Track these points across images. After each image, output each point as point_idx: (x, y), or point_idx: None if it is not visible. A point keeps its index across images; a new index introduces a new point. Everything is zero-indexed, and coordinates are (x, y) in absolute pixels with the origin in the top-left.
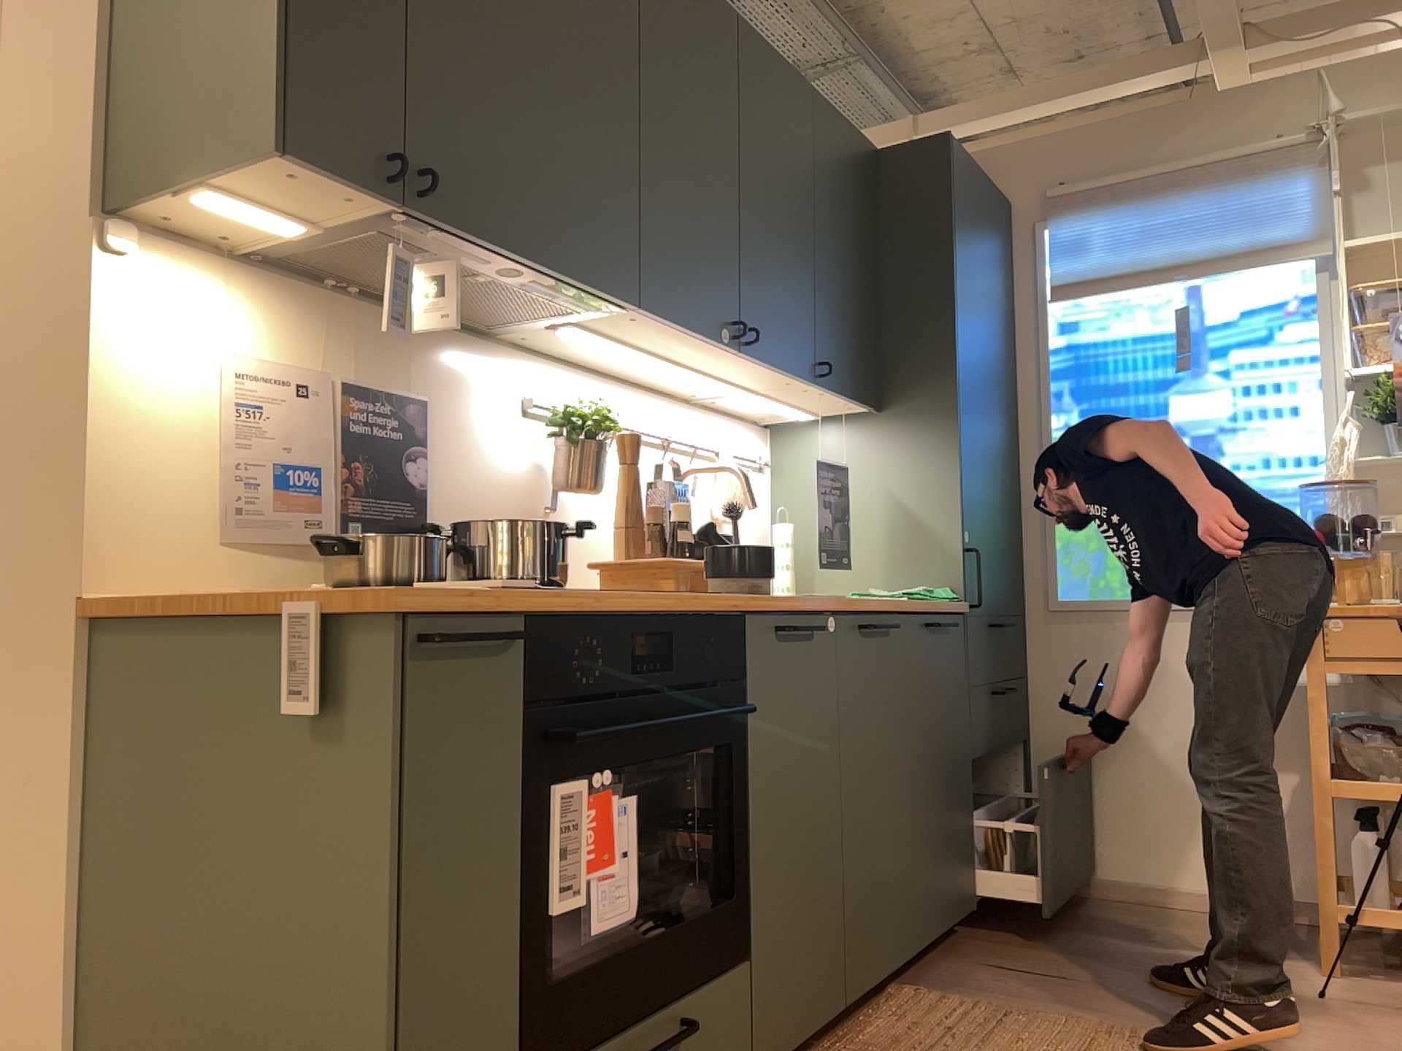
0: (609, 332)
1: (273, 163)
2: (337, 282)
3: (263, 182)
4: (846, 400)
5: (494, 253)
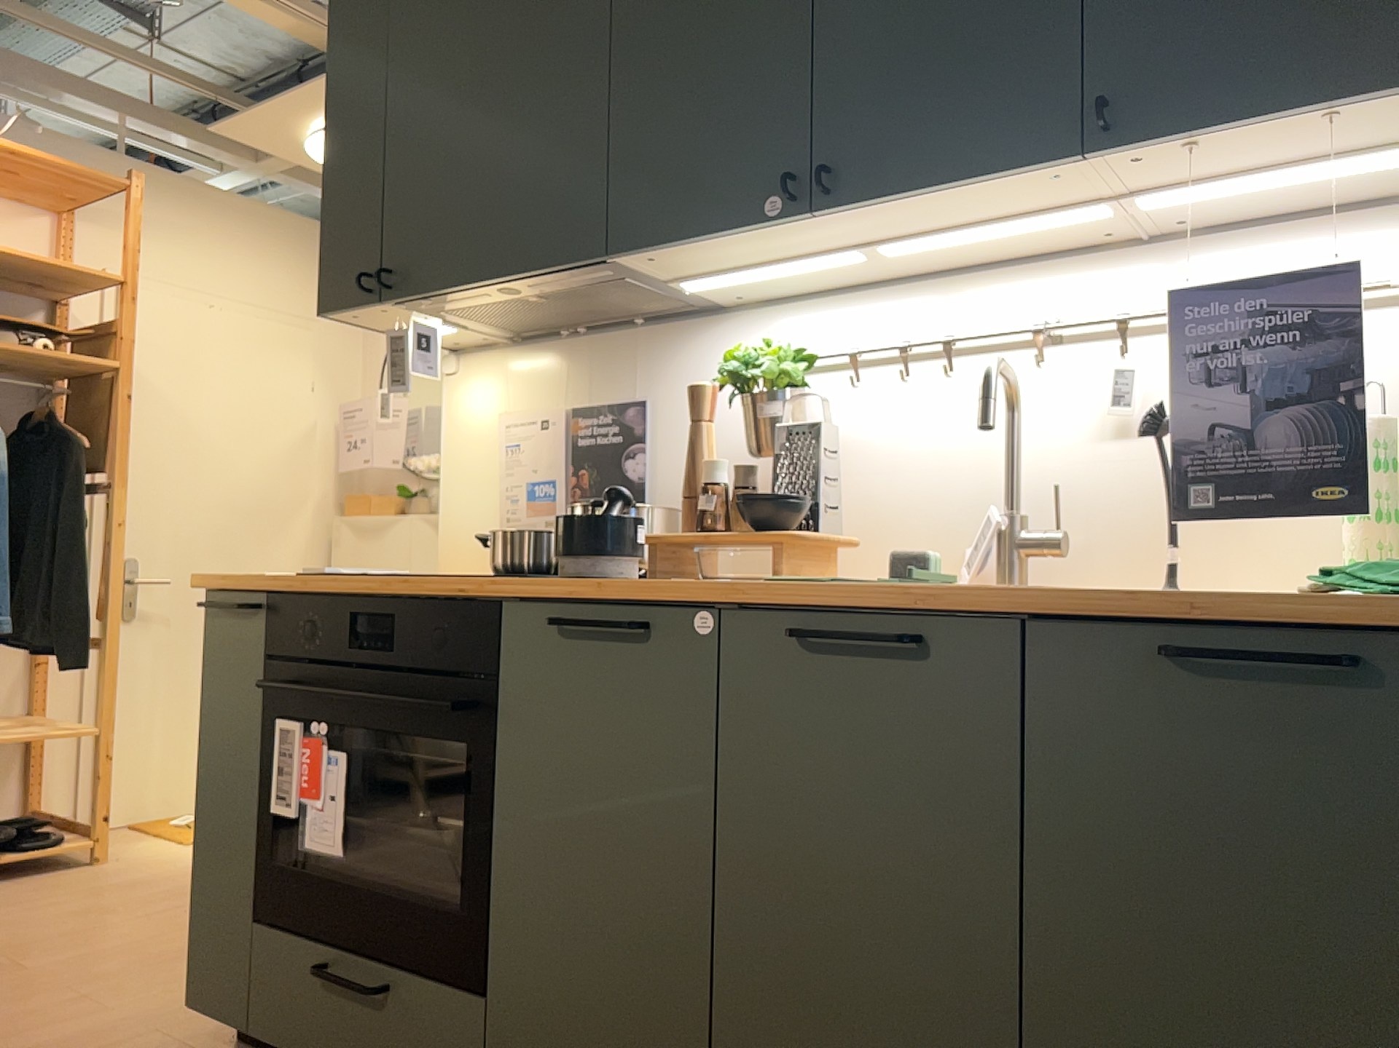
0: (721, 268)
1: (338, 319)
2: (563, 330)
3: (374, 323)
4: (1301, 120)
5: (465, 291)
